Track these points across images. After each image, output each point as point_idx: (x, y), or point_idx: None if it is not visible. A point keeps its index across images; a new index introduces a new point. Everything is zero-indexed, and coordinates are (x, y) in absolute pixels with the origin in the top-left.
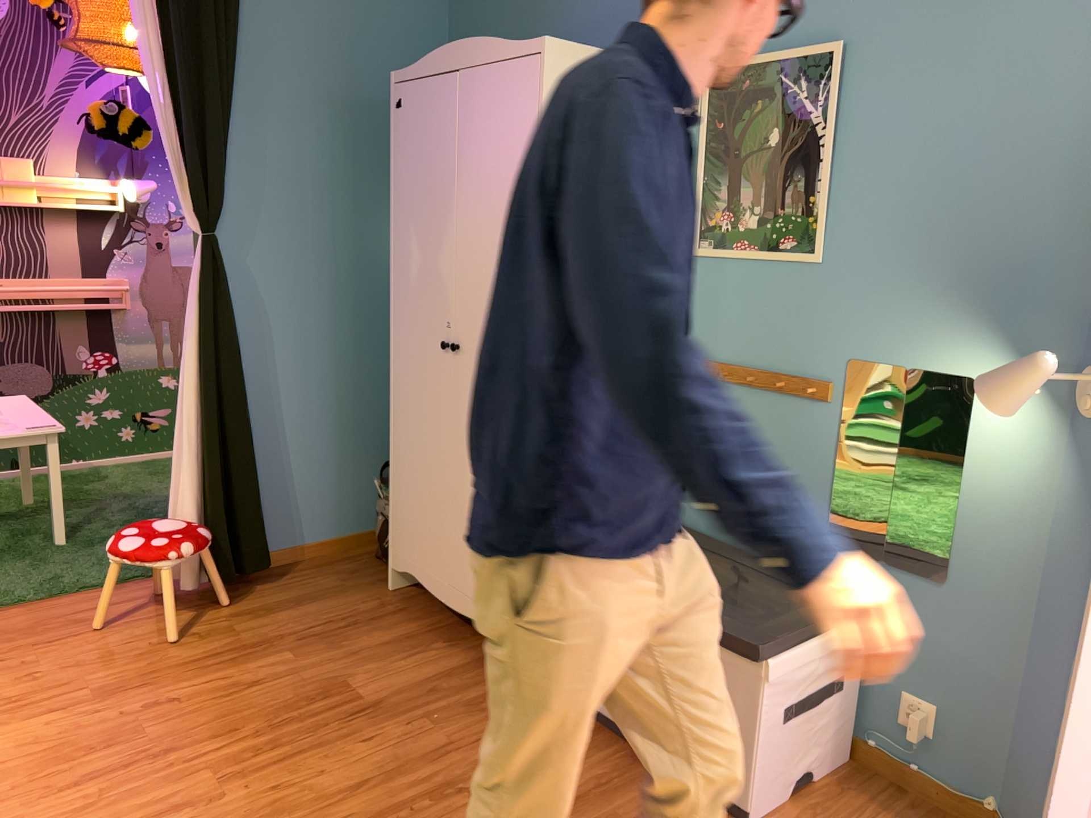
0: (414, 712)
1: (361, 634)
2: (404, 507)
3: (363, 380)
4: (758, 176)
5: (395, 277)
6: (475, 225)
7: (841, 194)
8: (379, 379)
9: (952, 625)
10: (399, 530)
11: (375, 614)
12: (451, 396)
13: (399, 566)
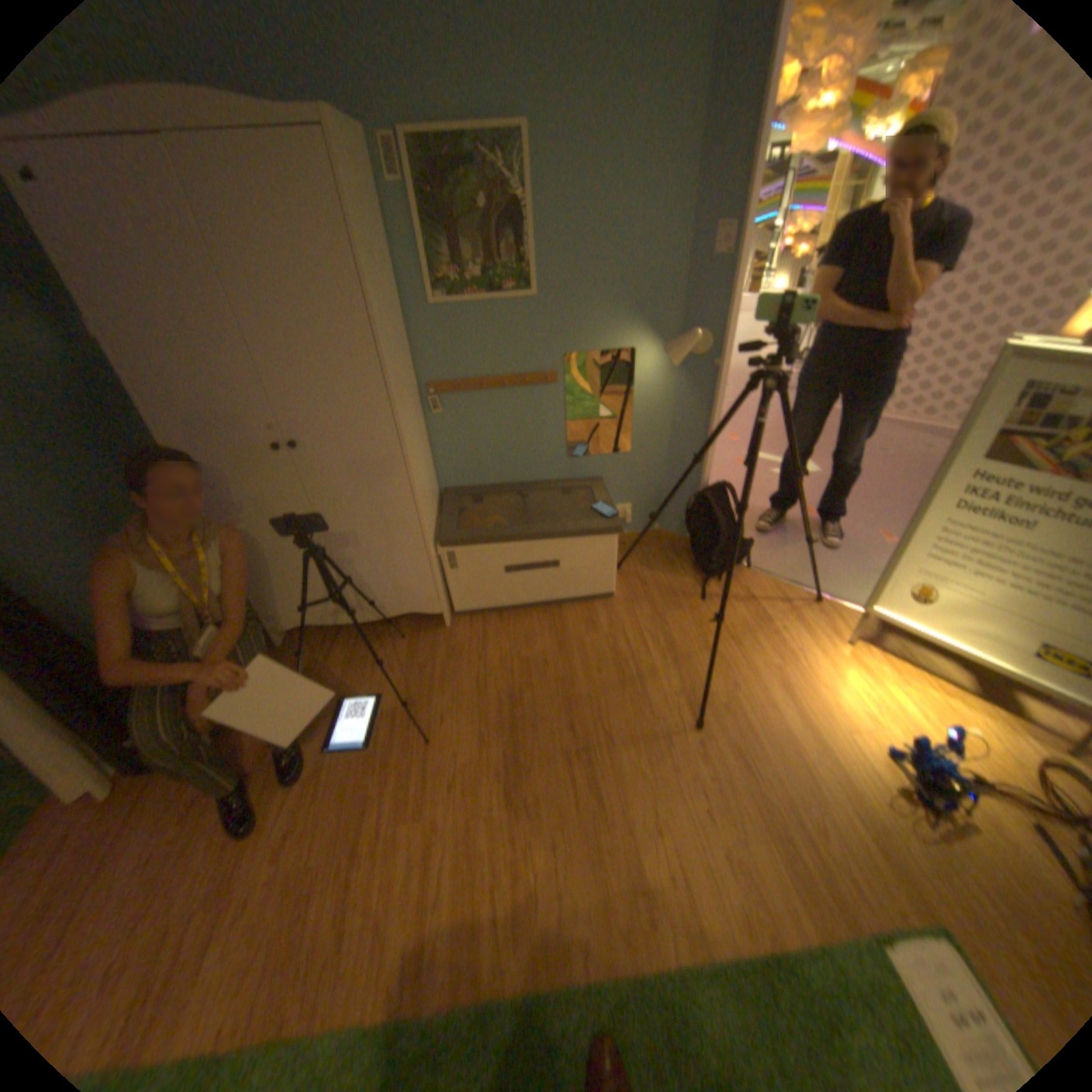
0: (432, 687)
1: (318, 684)
2: (271, 587)
3: (97, 514)
4: (473, 235)
5: (147, 402)
6: (248, 324)
7: (540, 246)
8: (108, 505)
9: (633, 468)
10: (272, 605)
11: (301, 666)
12: (301, 487)
13: (284, 628)
